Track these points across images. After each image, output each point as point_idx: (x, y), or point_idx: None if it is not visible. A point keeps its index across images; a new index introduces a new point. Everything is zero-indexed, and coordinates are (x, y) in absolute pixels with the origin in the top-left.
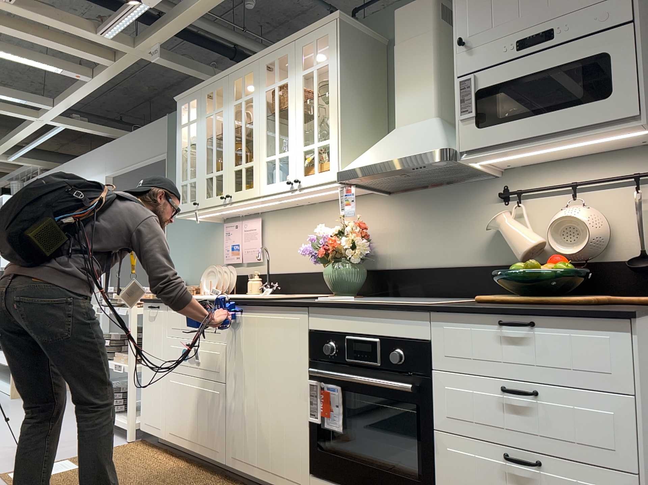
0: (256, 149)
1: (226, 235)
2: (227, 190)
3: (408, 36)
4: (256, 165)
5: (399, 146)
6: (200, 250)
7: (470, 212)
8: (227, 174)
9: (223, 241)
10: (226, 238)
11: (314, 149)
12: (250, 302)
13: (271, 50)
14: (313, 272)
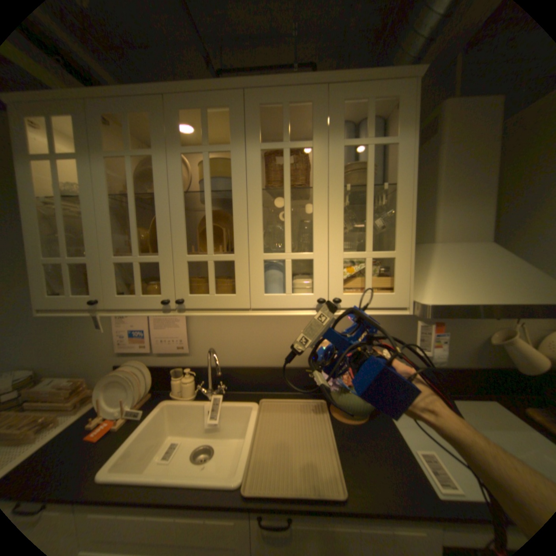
0: (242, 237)
1: (116, 319)
2: (173, 290)
3: (468, 136)
4: (243, 263)
5: (499, 280)
6: (58, 332)
7: (465, 322)
8: (171, 265)
9: (108, 324)
10: (117, 322)
11: (367, 260)
12: (316, 512)
13: (276, 80)
14: (273, 368)
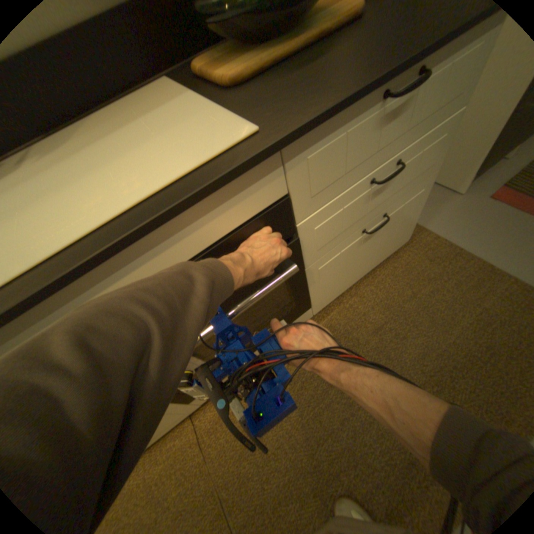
0: None
1: None
2: None
3: None
4: None
5: None
6: None
7: None
8: None
9: None
10: None
11: None
12: None
13: None
14: None
